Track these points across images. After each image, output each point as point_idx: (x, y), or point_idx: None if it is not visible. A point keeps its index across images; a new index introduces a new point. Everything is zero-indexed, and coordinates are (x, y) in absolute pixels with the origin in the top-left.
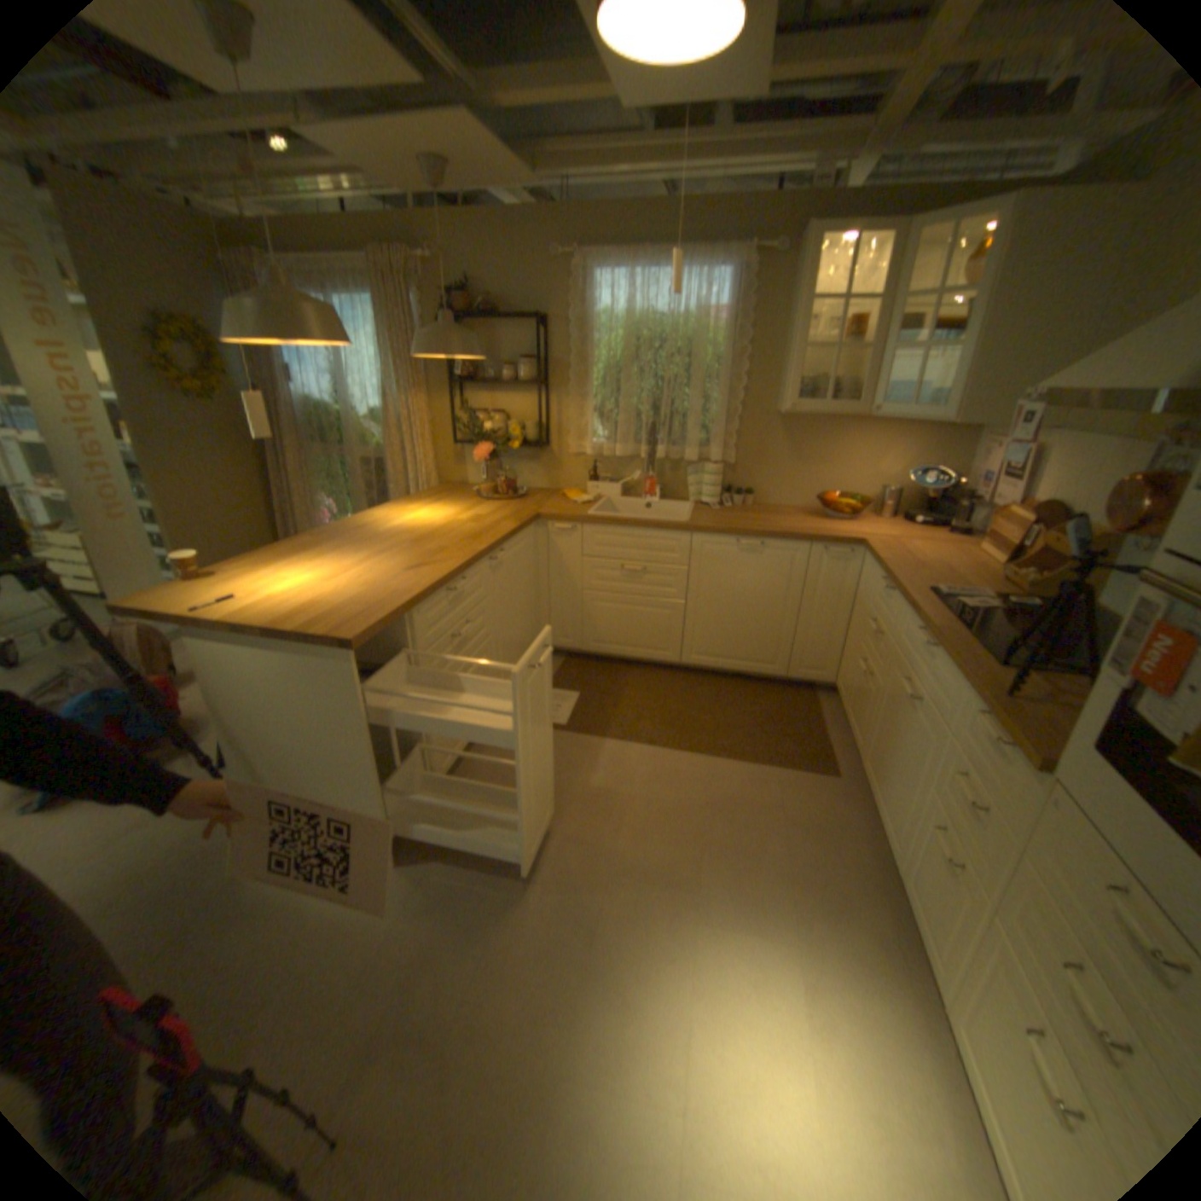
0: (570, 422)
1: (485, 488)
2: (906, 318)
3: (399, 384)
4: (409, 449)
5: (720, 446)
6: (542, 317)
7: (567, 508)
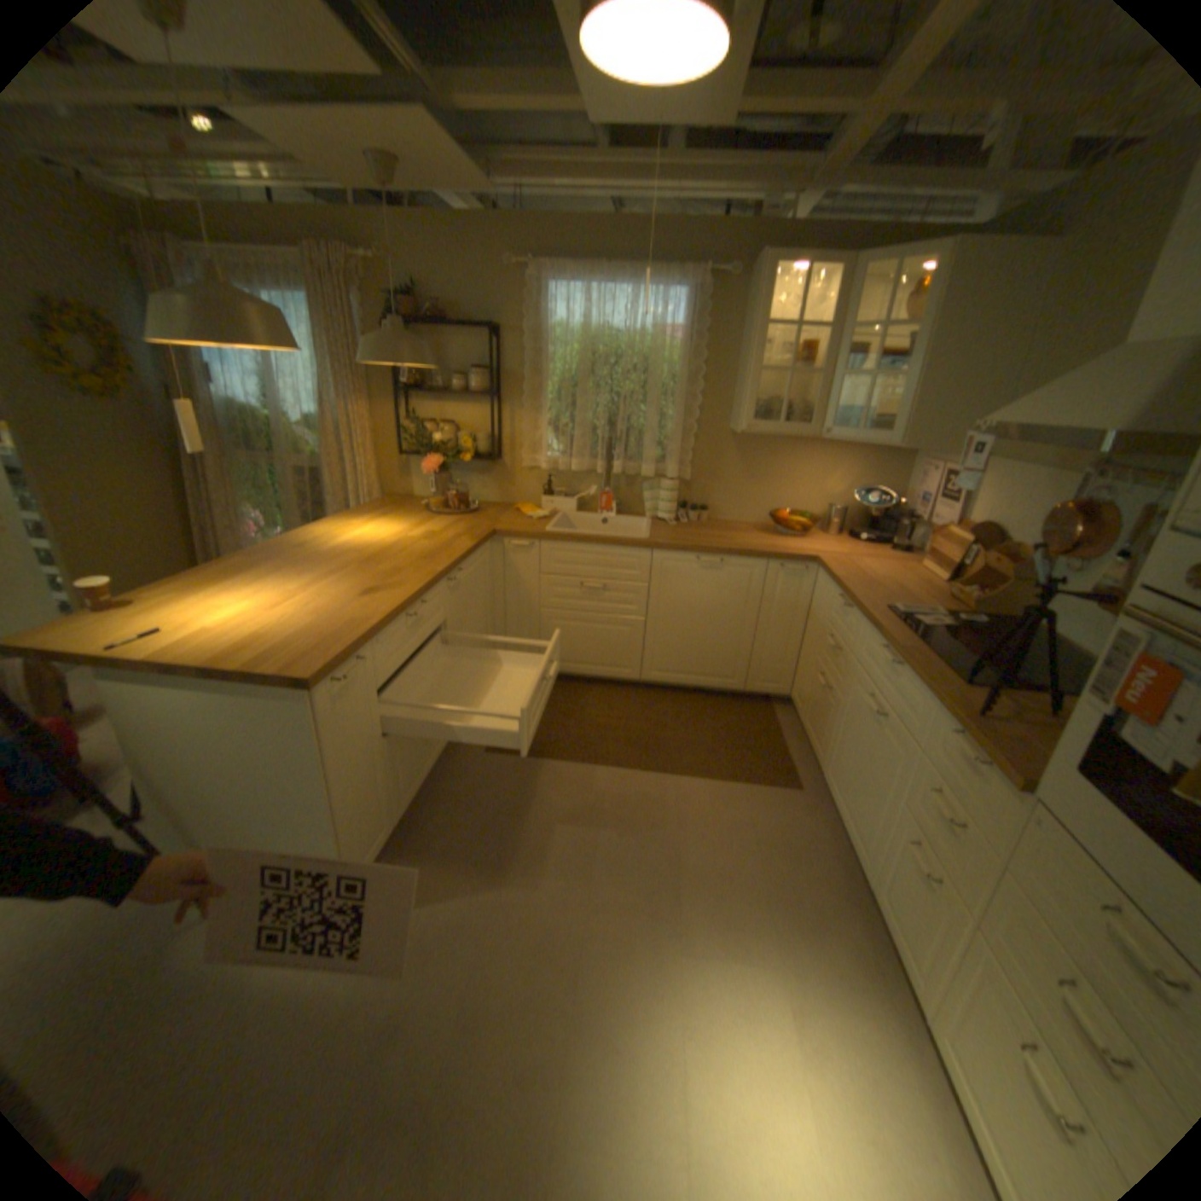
0: (524, 435)
1: (435, 501)
2: (853, 347)
3: (338, 388)
4: (349, 458)
5: (676, 463)
6: (495, 326)
7: (523, 524)
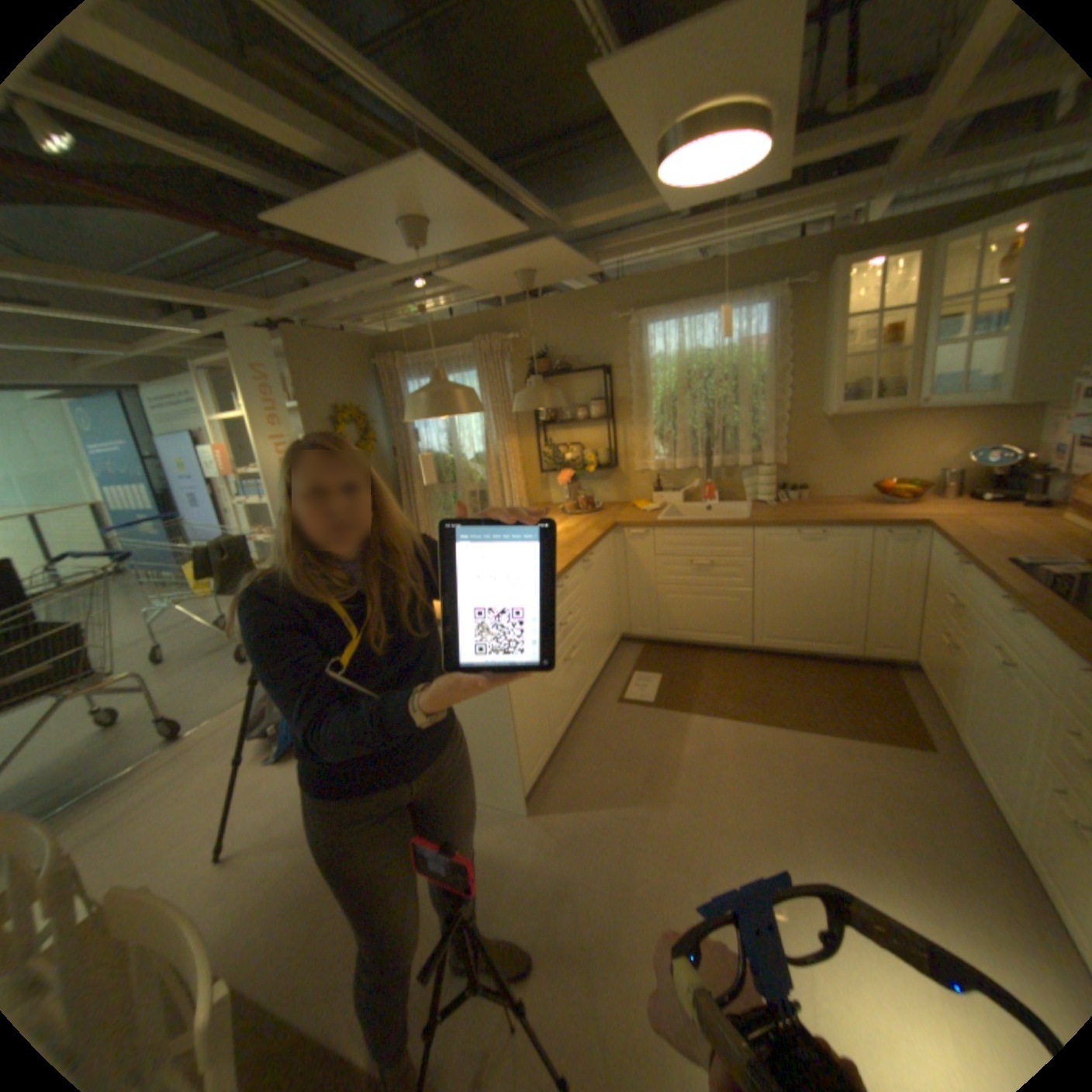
0: (634, 445)
1: (568, 505)
2: (943, 318)
3: (497, 432)
4: (505, 480)
5: (771, 450)
6: (606, 366)
7: (638, 516)
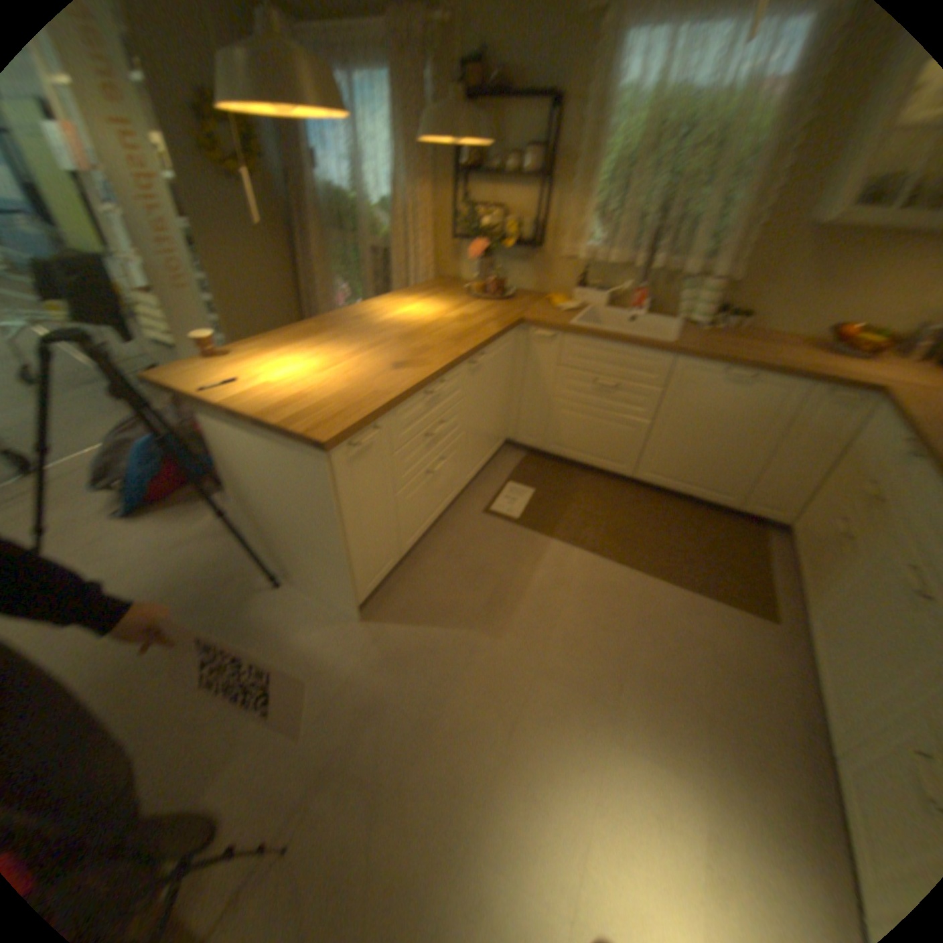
0: (570, 219)
1: (478, 284)
2: None
3: (410, 169)
4: (414, 238)
5: (732, 258)
6: (561, 91)
7: (553, 313)
